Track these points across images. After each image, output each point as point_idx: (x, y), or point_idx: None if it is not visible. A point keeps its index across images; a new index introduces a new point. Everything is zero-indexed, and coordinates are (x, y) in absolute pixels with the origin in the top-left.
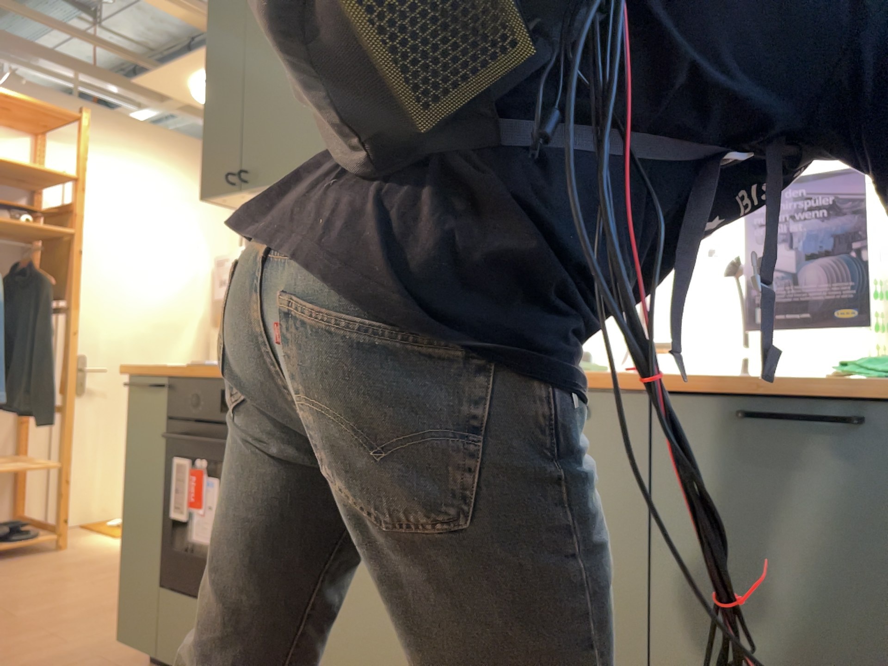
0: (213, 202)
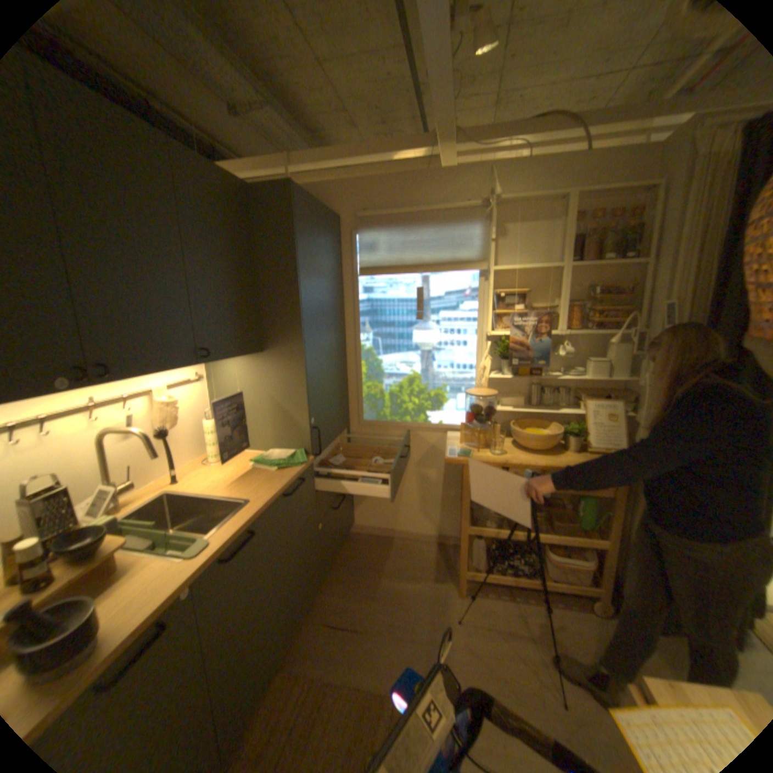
0: None
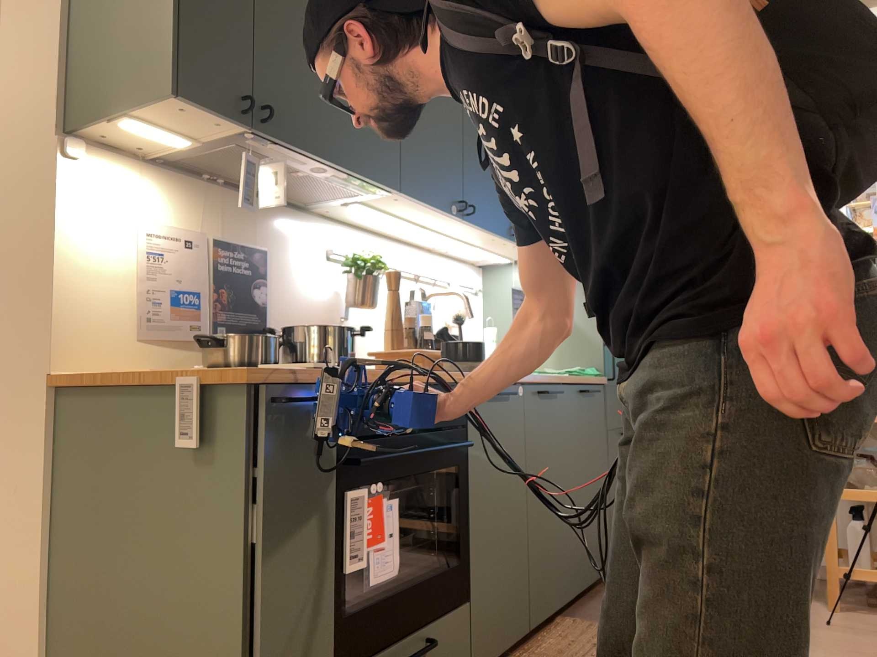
0: (170, 101)
